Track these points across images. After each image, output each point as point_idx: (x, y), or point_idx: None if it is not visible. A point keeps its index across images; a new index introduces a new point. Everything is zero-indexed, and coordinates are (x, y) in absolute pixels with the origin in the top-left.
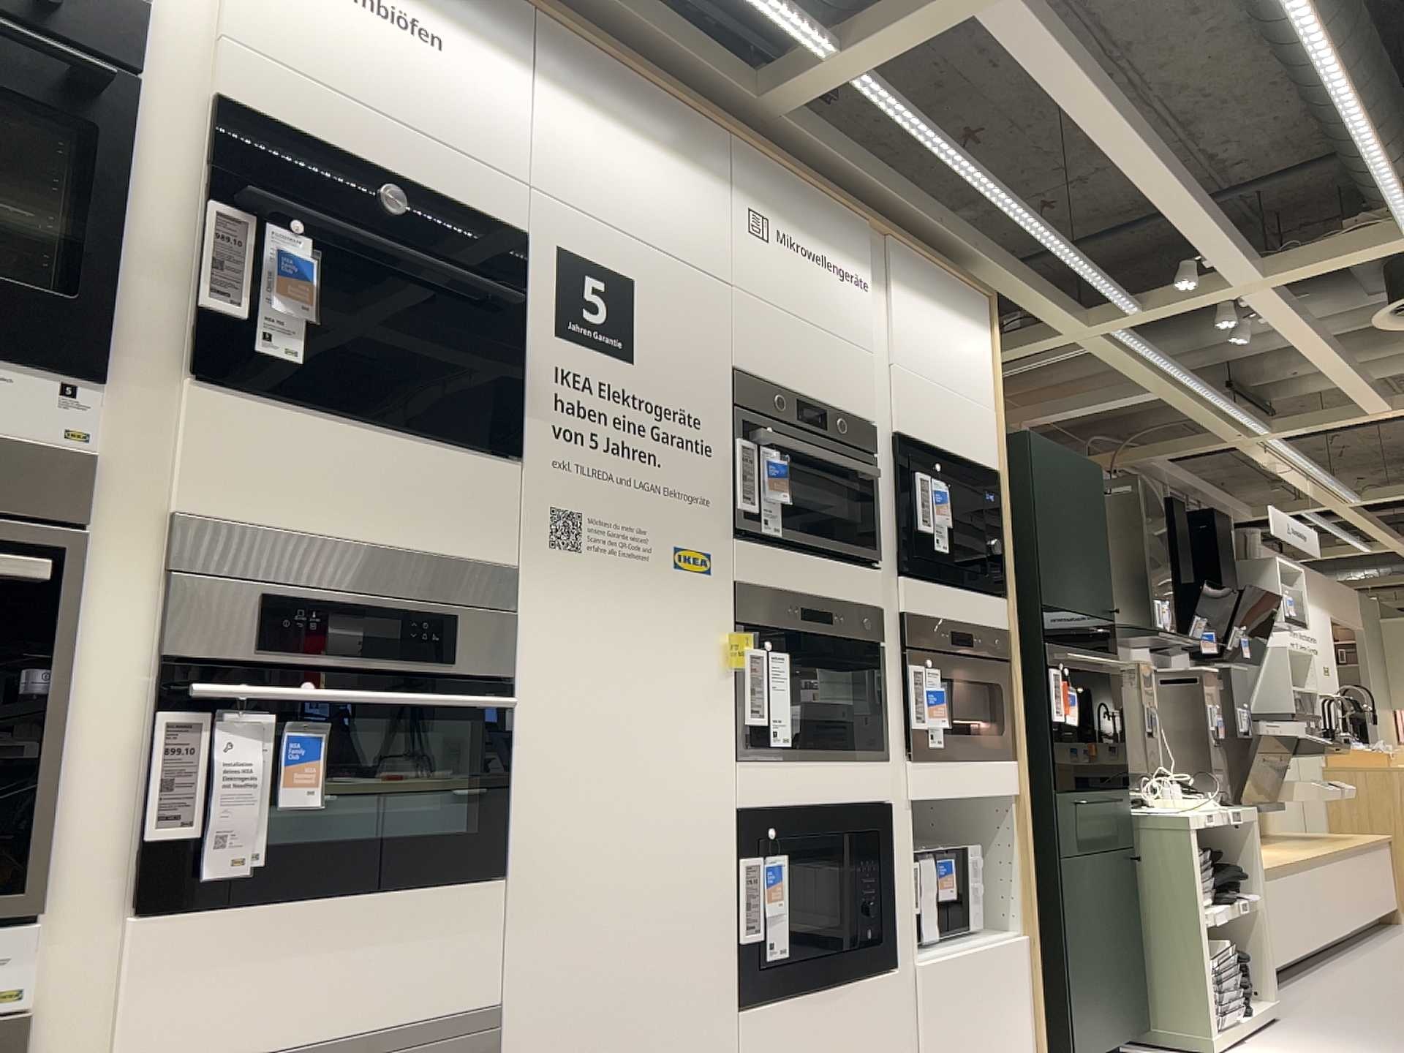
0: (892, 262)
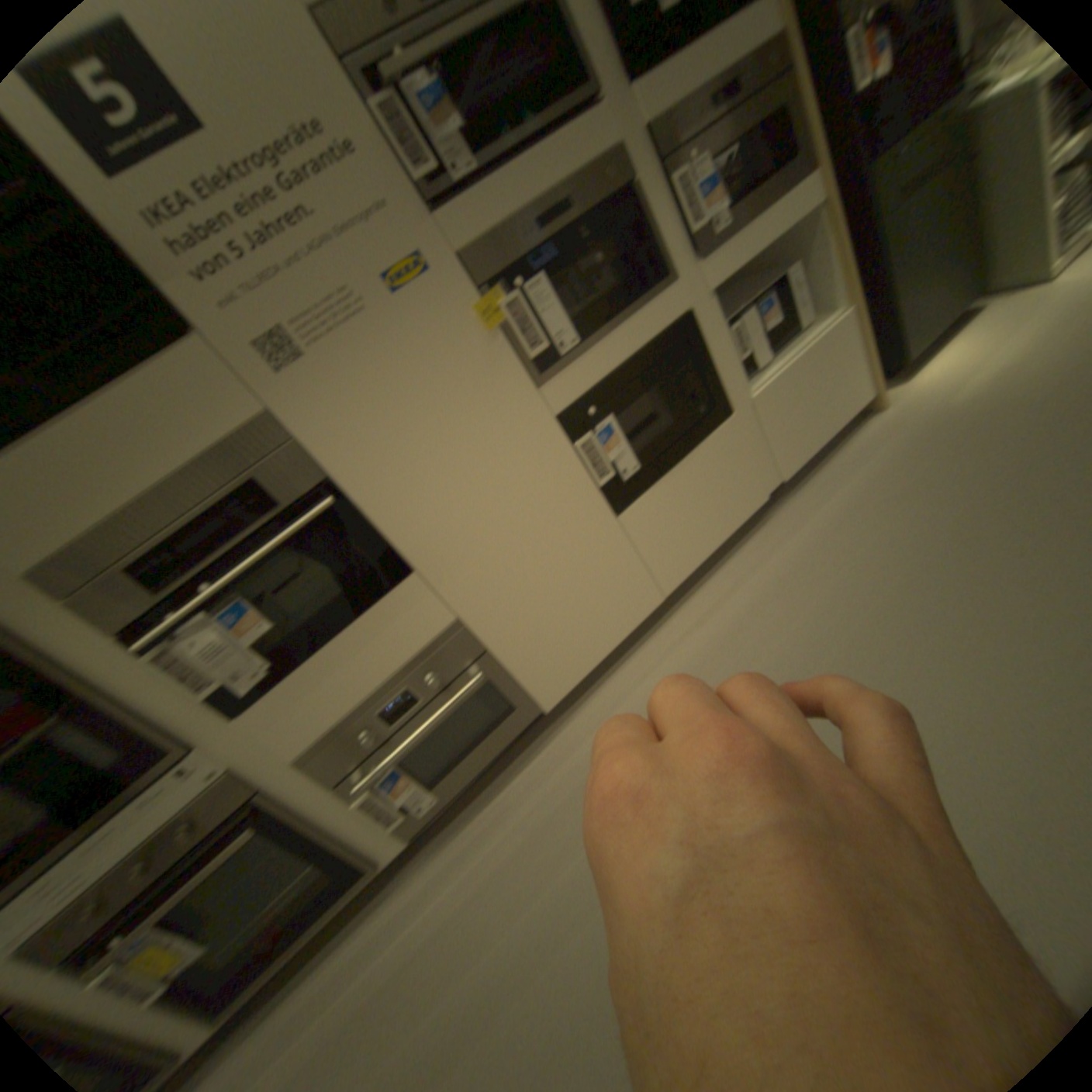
0: None
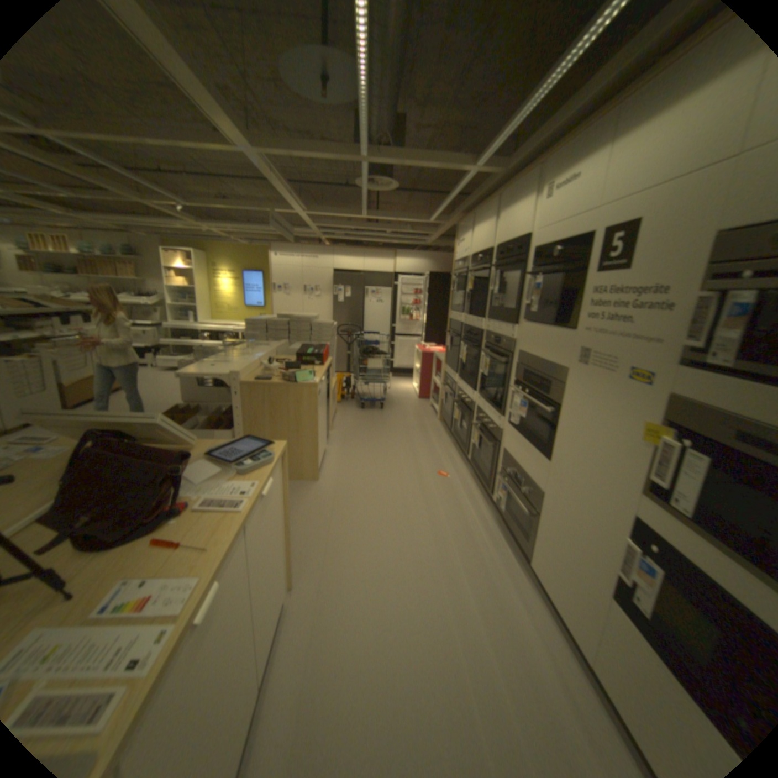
0: None
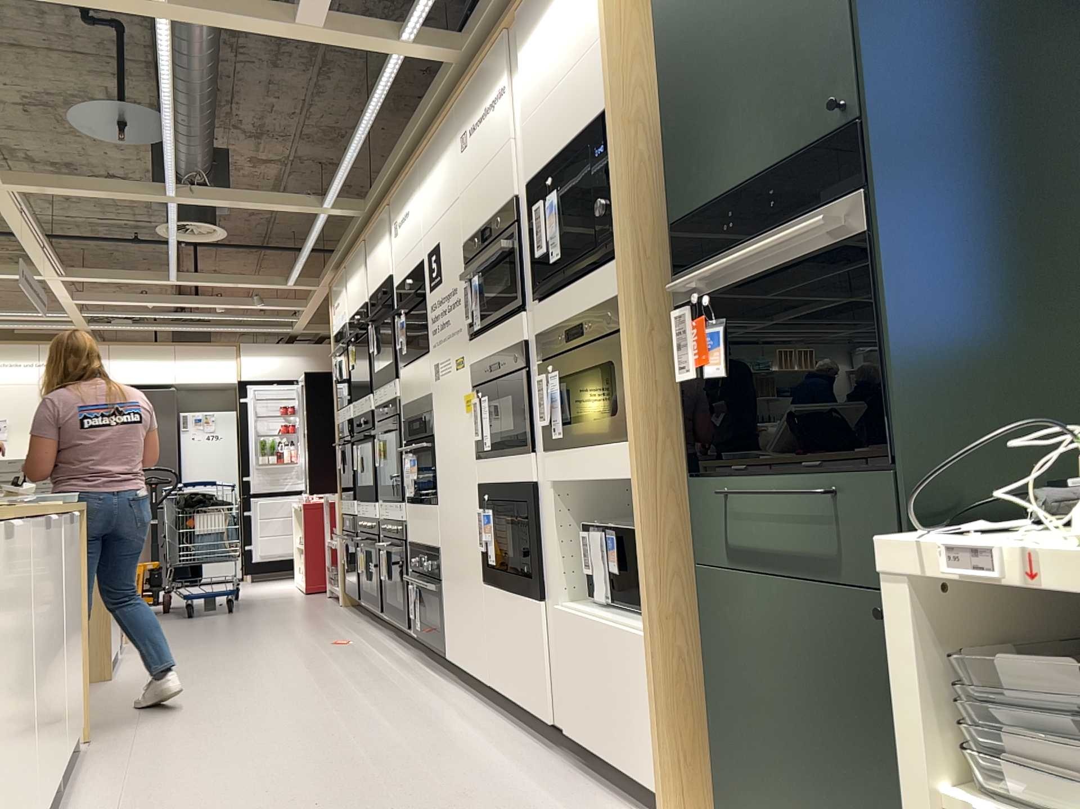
0: (518, 33)
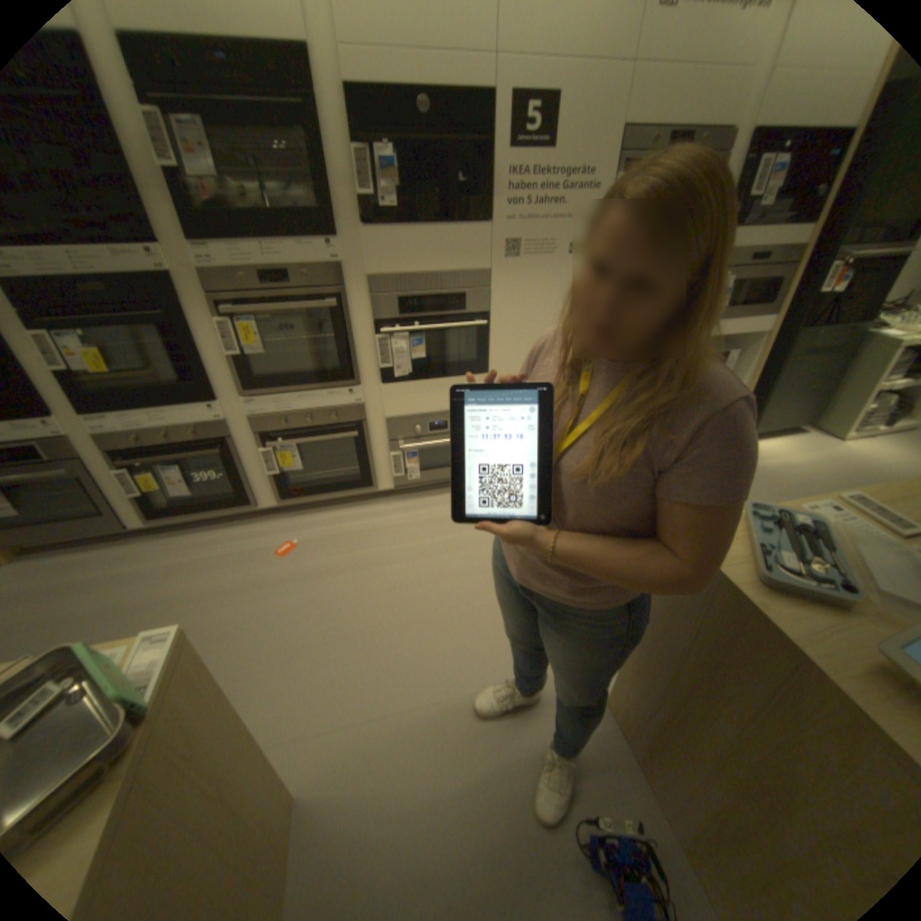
0: None
